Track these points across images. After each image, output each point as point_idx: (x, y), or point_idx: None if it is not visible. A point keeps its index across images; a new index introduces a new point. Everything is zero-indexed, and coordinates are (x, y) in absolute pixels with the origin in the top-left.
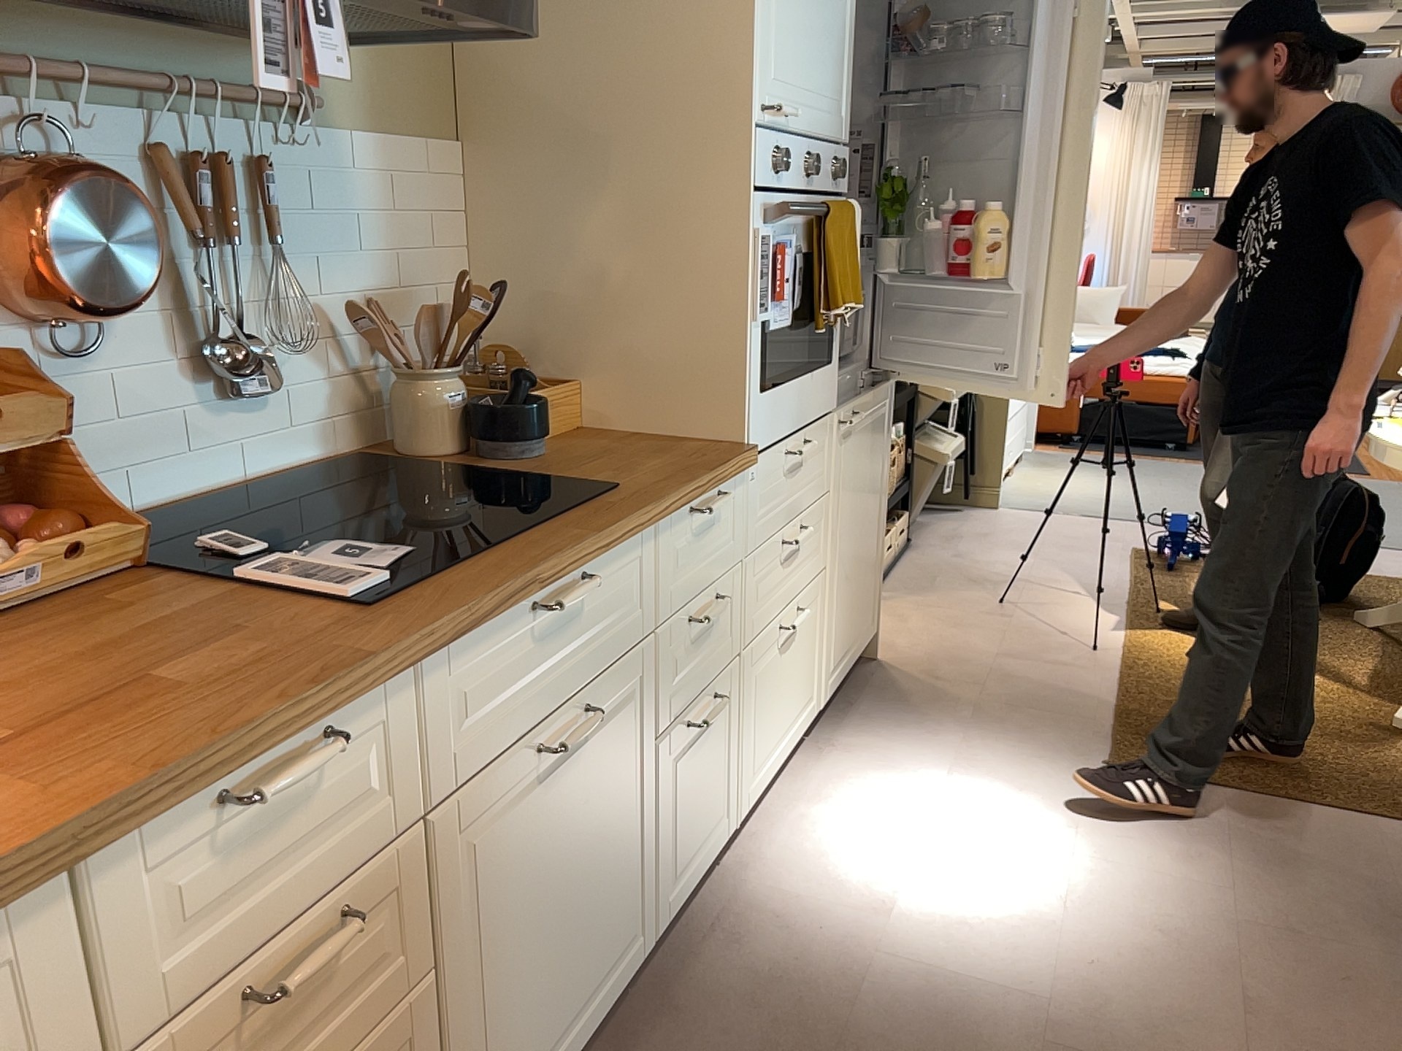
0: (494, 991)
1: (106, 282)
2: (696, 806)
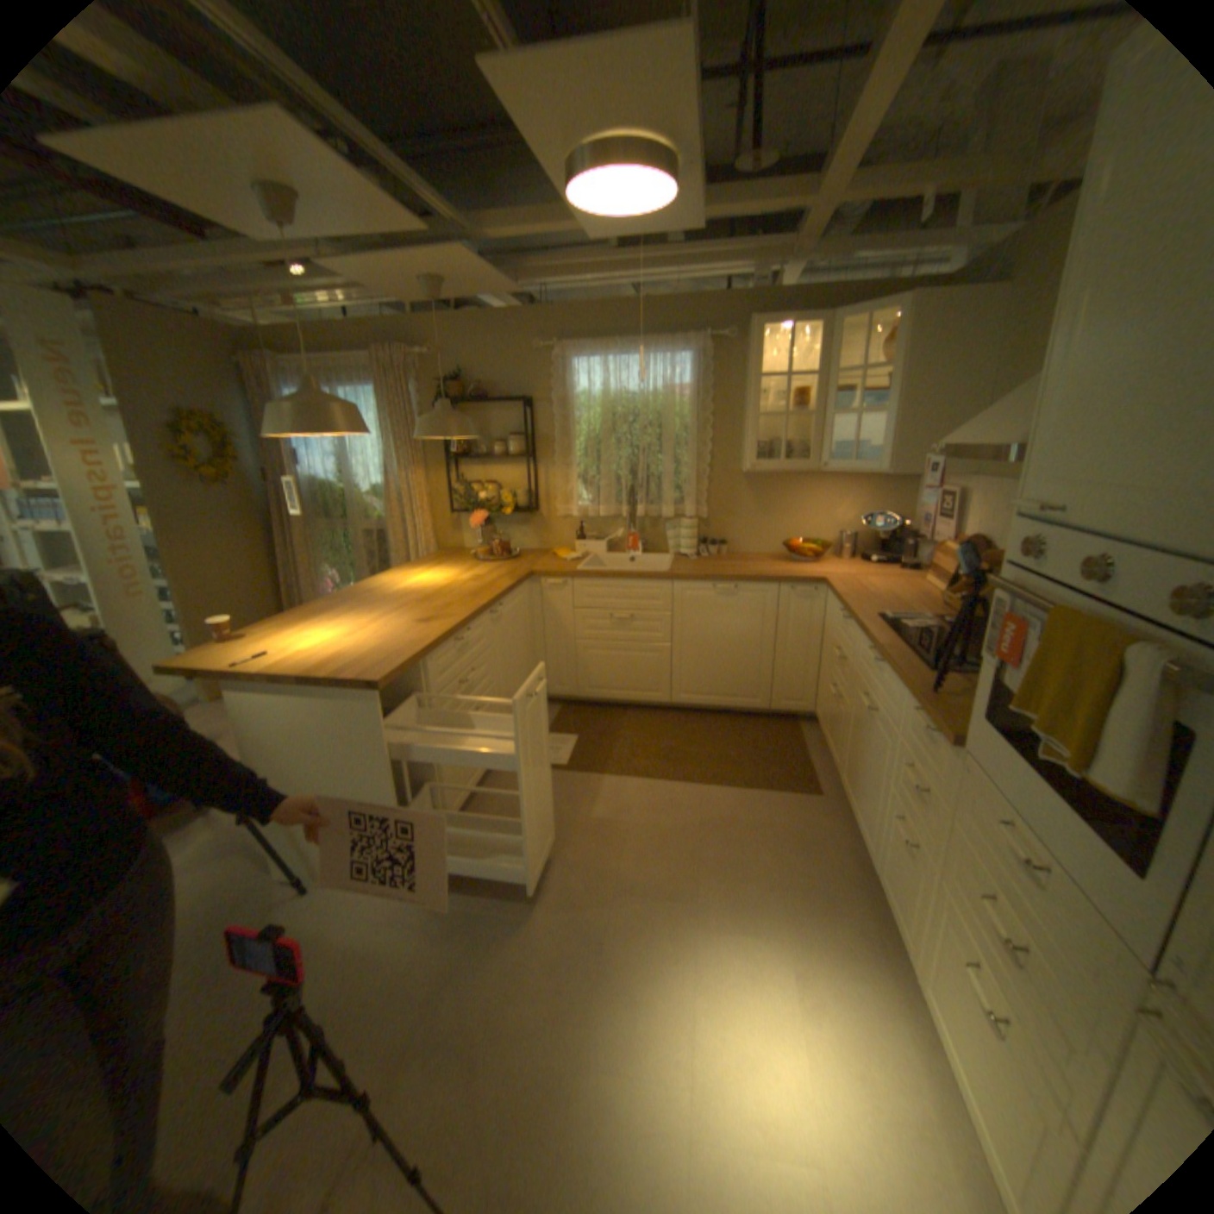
0: (852, 743)
1: None
2: (899, 878)
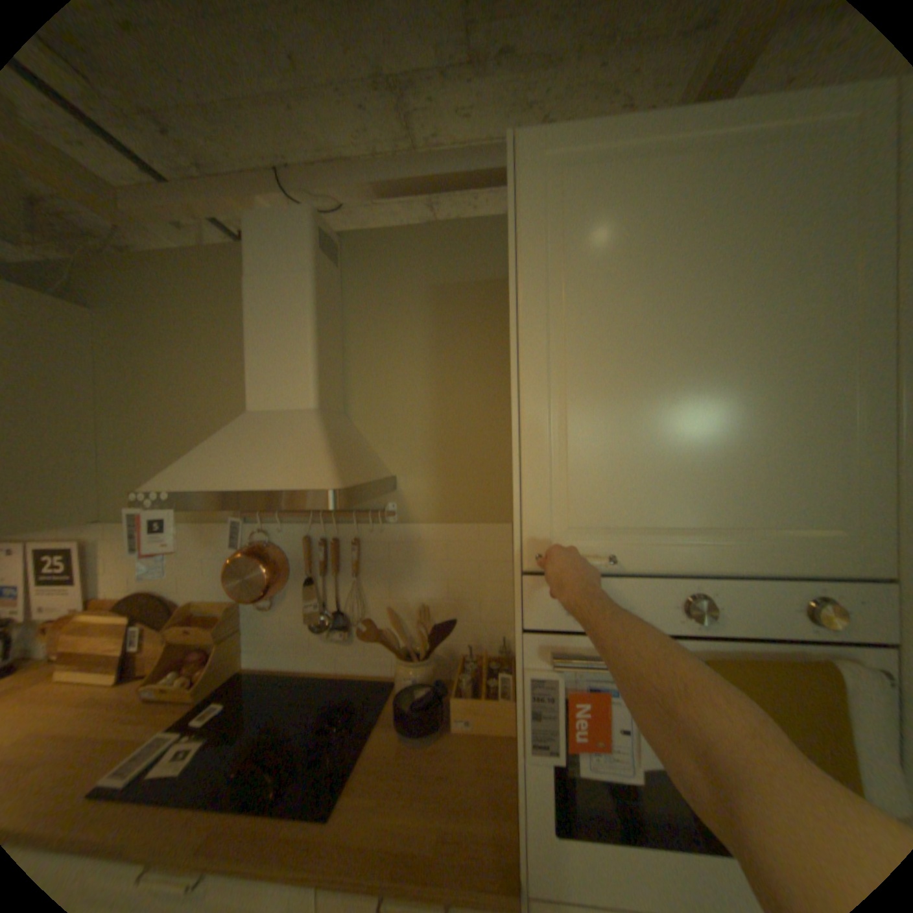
0: None
1: (246, 591)
2: None
